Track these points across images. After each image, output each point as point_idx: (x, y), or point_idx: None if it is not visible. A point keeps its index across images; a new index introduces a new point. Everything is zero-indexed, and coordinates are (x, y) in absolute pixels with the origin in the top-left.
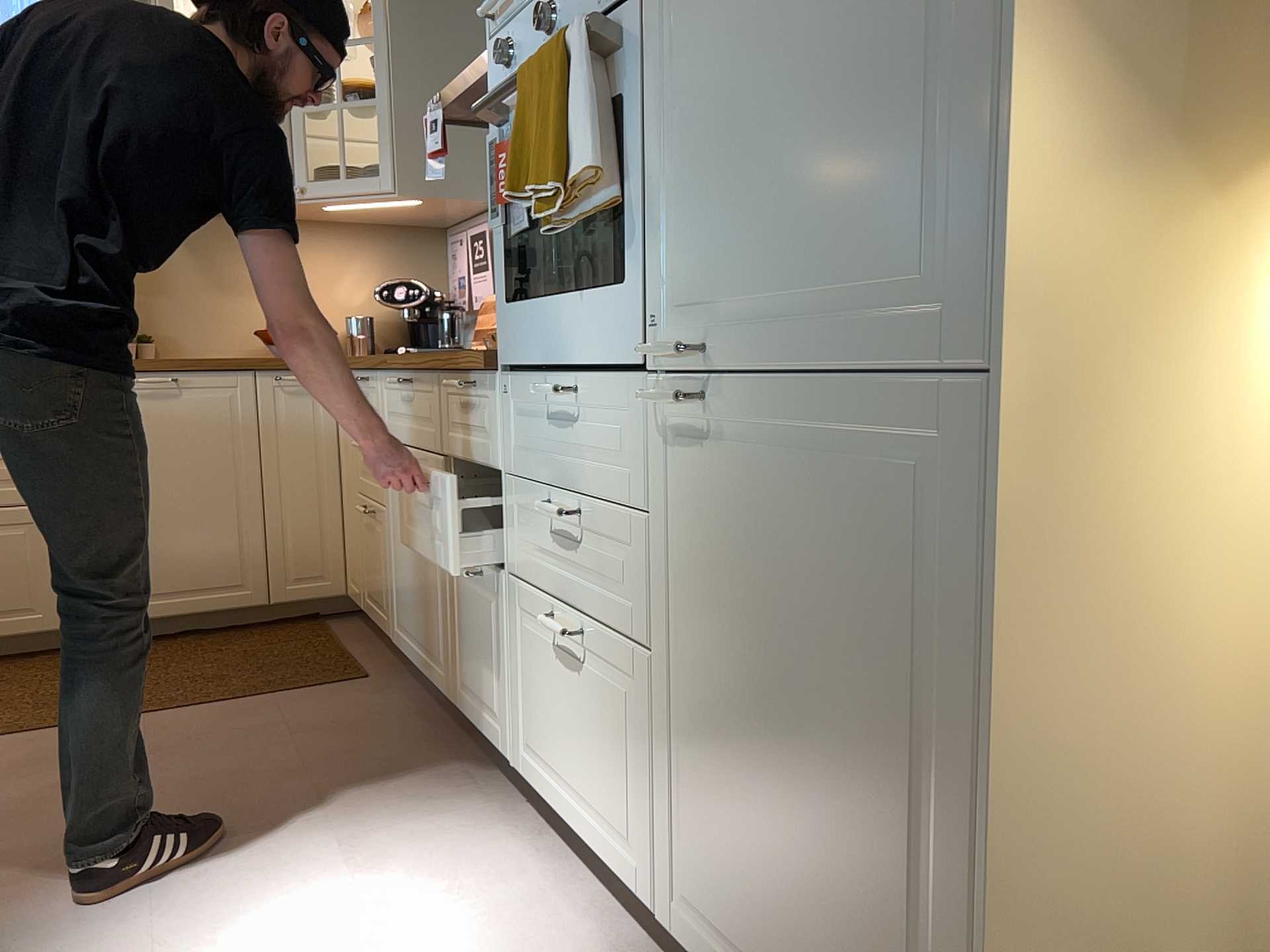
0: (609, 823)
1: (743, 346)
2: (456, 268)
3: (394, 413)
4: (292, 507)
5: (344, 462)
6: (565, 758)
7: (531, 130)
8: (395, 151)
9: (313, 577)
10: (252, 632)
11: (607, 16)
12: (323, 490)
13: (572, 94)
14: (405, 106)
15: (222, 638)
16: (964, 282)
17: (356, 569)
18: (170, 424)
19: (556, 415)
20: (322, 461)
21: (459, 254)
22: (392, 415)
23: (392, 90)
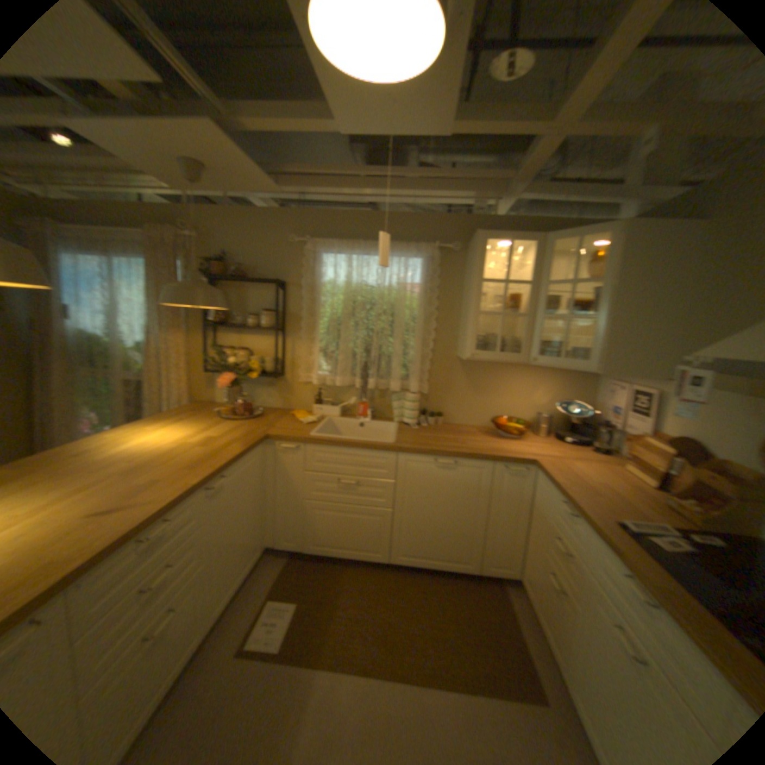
0: None
1: None
2: (615, 401)
3: (616, 583)
4: (503, 532)
5: (537, 521)
6: None
7: None
8: (606, 348)
9: (506, 569)
10: (471, 587)
11: None
12: (521, 527)
13: None
14: (619, 321)
15: (457, 588)
16: None
17: (535, 585)
18: (451, 483)
19: None
20: (523, 513)
21: (621, 395)
22: (612, 580)
23: (613, 311)
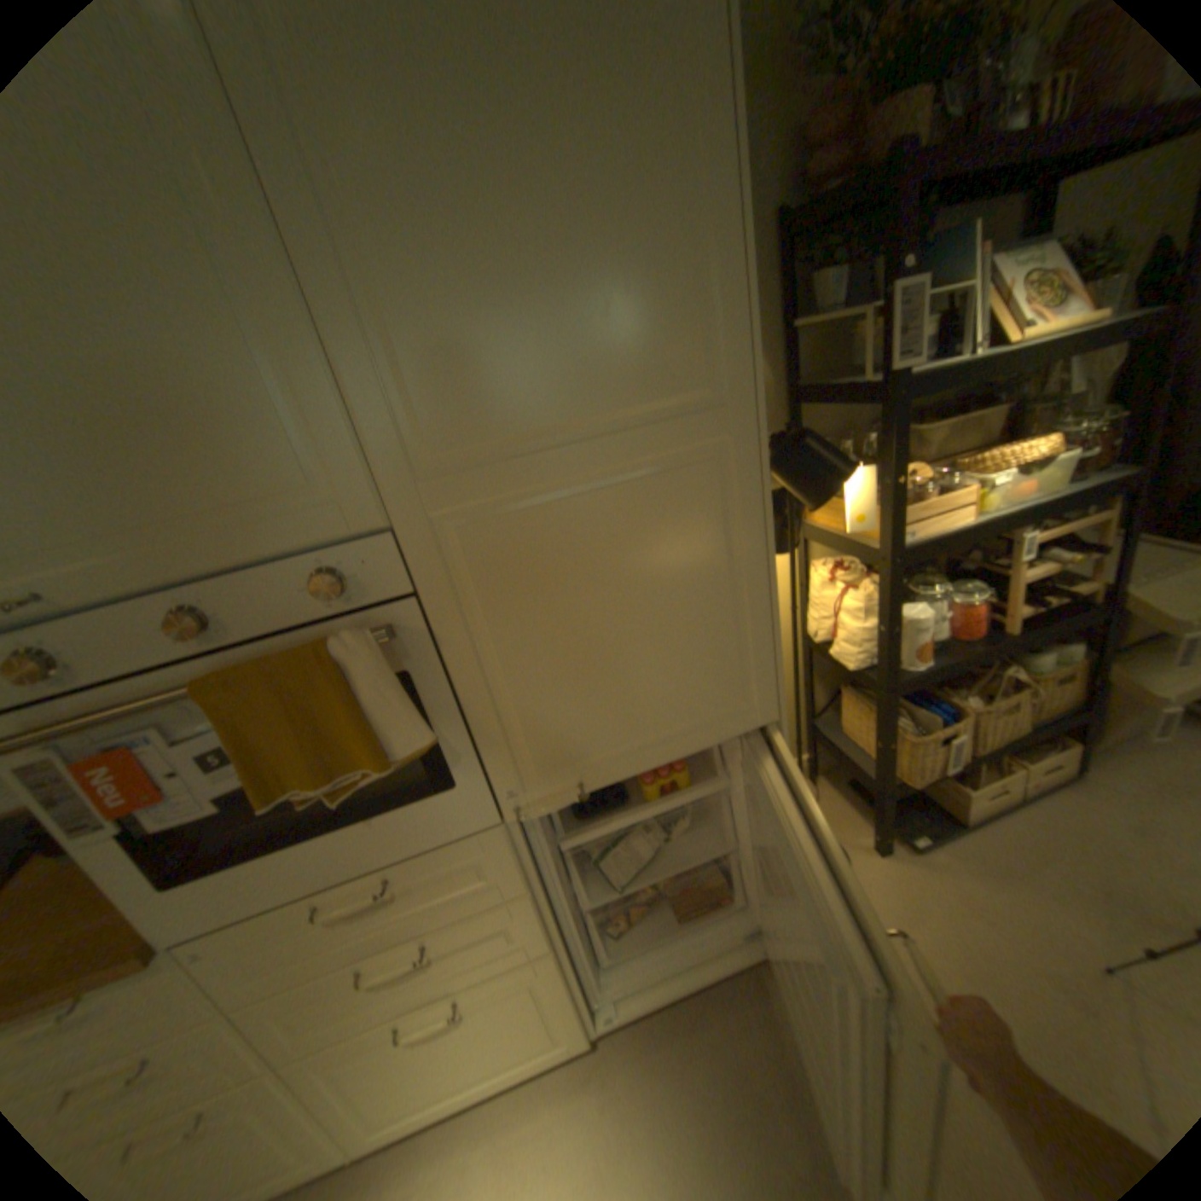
0: (516, 1060)
1: (606, 774)
2: None
3: None
4: None
5: None
6: (439, 1084)
7: (268, 742)
8: None
9: None
10: None
11: (389, 629)
12: None
13: (358, 697)
14: None
15: None
16: (750, 700)
17: None
18: None
19: (333, 919)
20: None
21: None
22: None
23: None
